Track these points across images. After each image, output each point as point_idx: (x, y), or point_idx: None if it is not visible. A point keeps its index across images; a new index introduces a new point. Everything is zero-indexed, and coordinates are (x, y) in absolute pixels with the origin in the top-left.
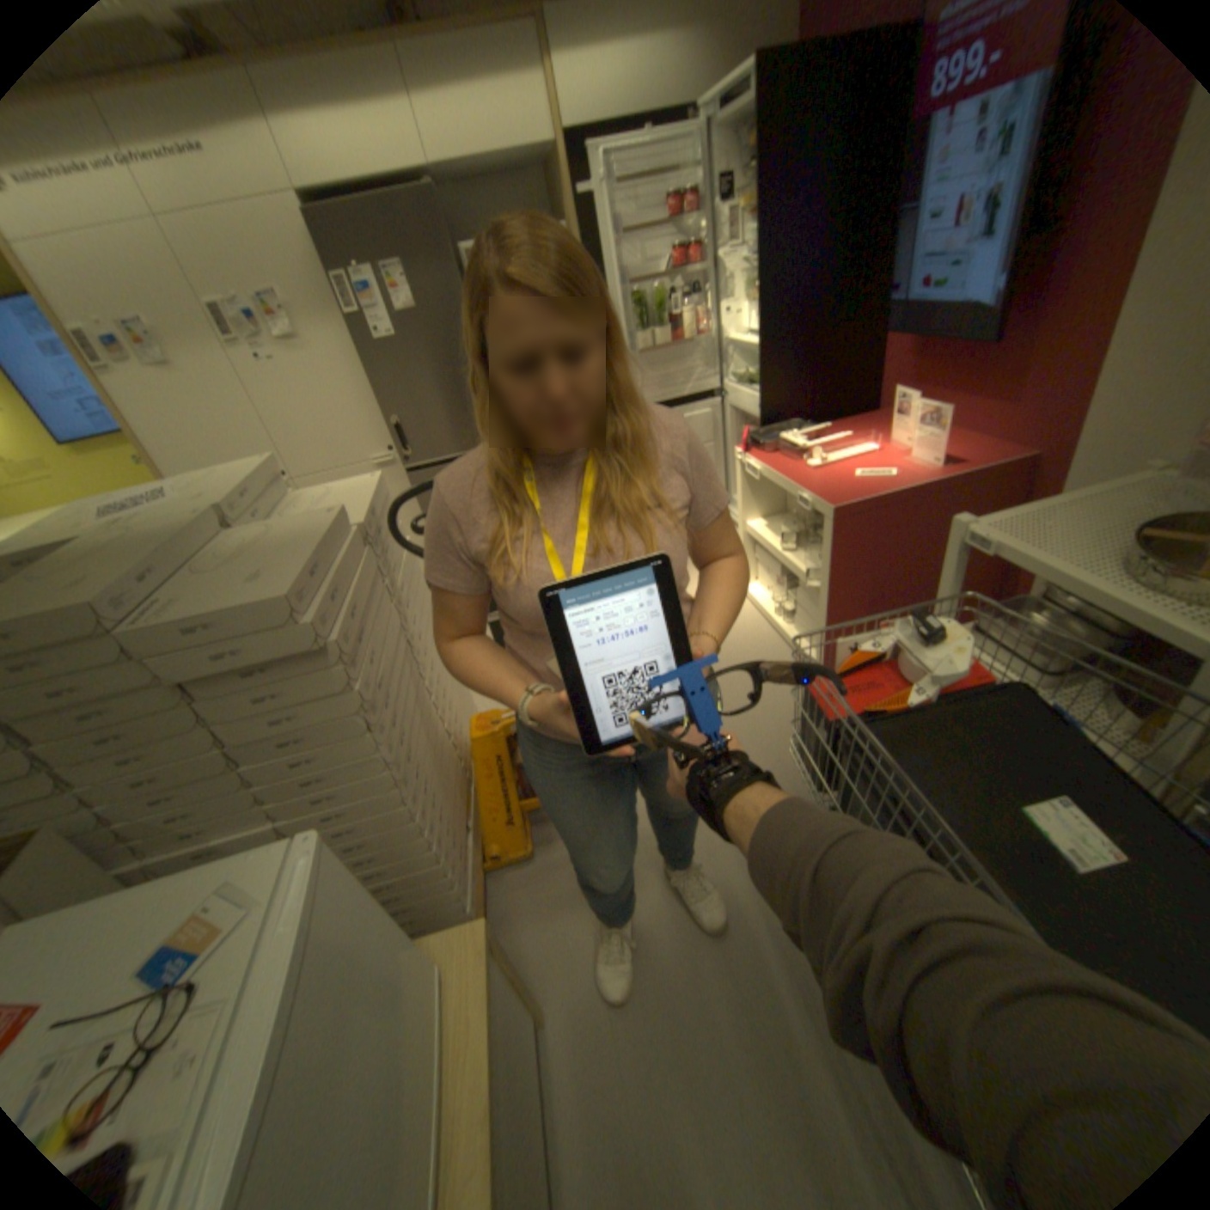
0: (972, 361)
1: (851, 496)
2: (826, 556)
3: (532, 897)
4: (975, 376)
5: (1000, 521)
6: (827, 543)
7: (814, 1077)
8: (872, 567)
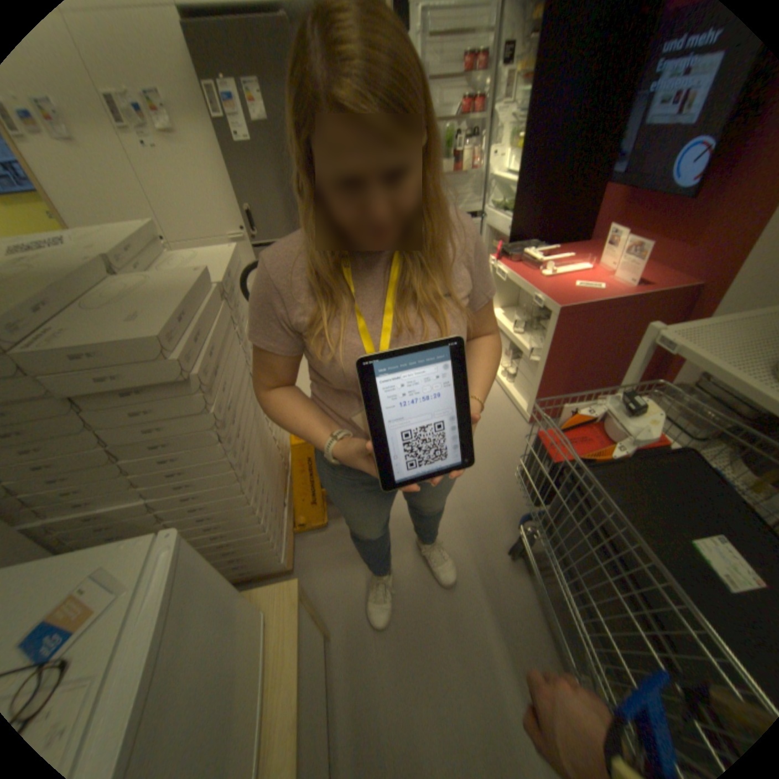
0: (667, 211)
1: (573, 299)
2: (548, 340)
3: (326, 552)
4: (667, 222)
5: (685, 330)
6: (551, 331)
7: (507, 685)
8: (576, 351)
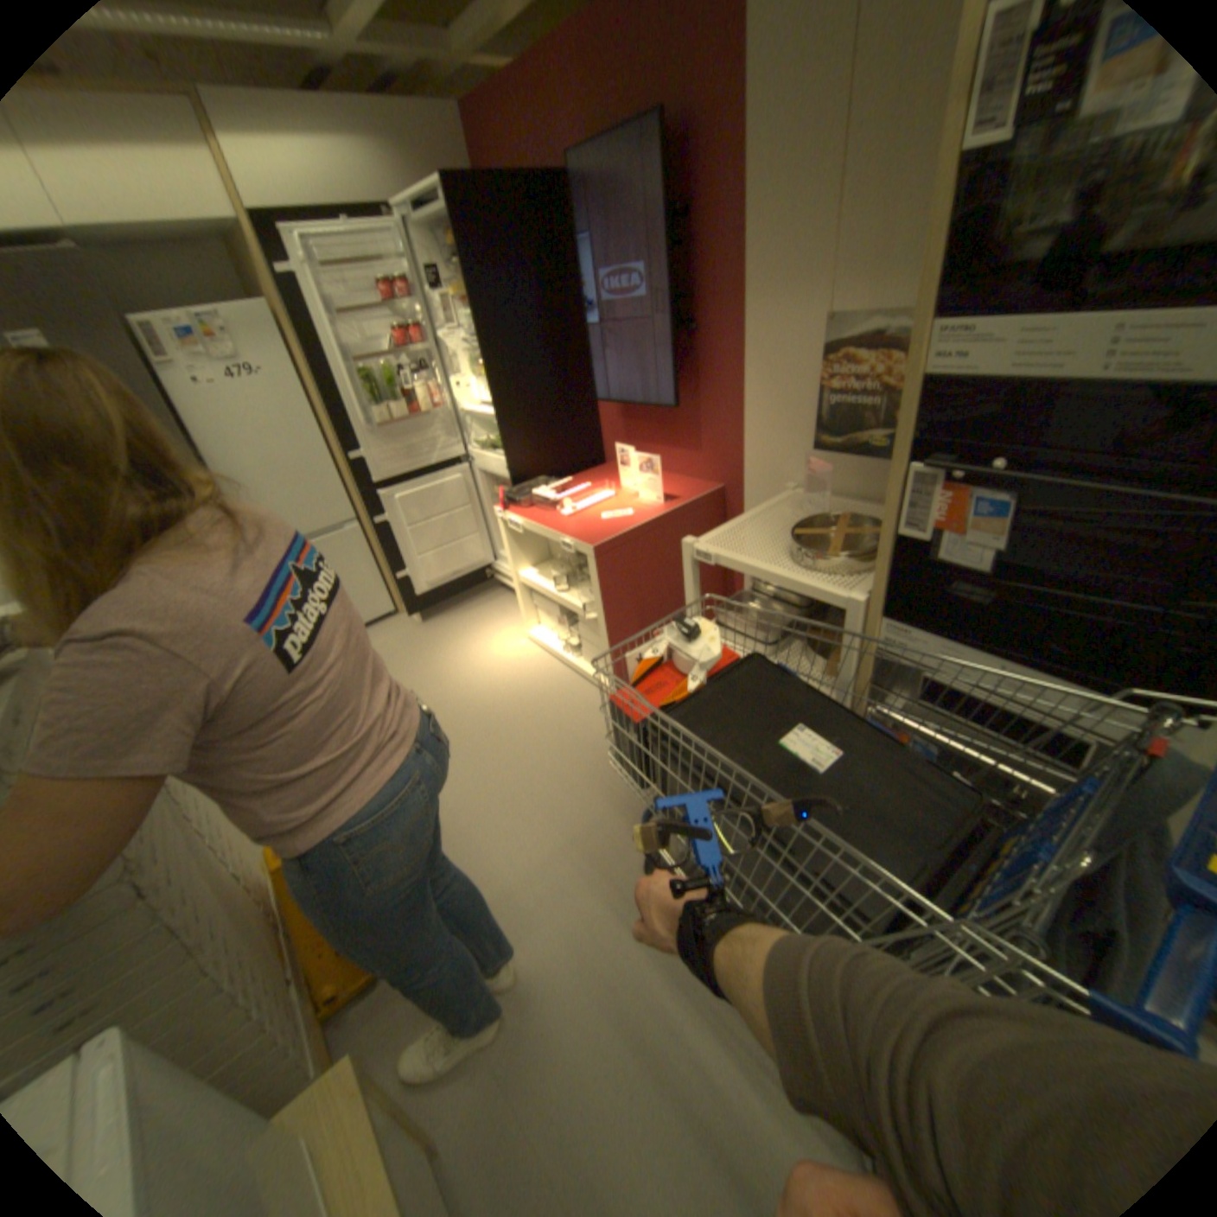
0: (663, 422)
1: (604, 536)
2: (595, 589)
3: (386, 1021)
4: (668, 433)
5: (711, 539)
6: (594, 579)
7: (697, 1042)
8: (633, 592)
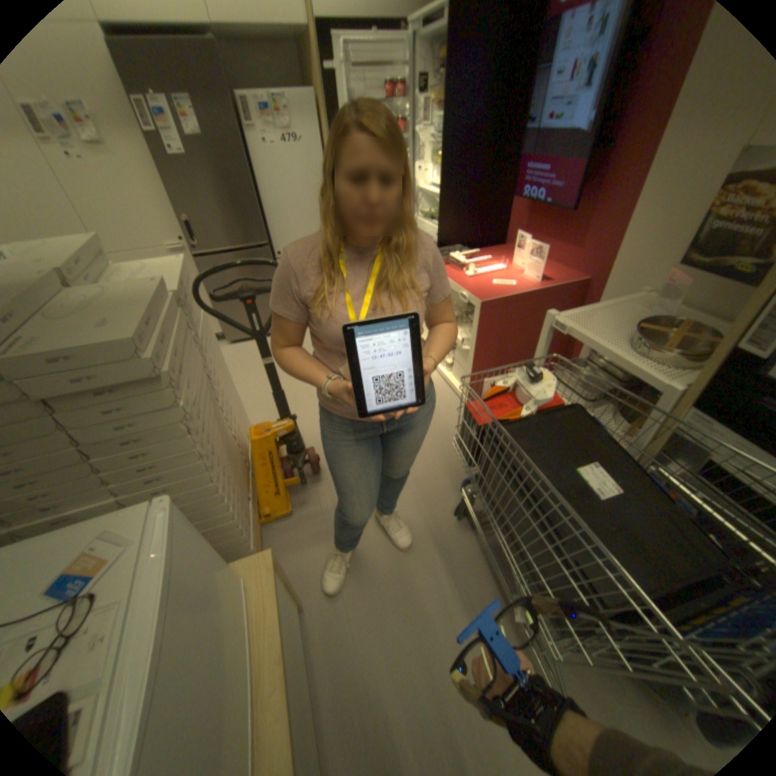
0: (559, 220)
1: (491, 295)
2: (474, 330)
3: (292, 537)
4: (560, 229)
5: (571, 315)
6: (475, 323)
7: (459, 619)
8: (498, 339)
